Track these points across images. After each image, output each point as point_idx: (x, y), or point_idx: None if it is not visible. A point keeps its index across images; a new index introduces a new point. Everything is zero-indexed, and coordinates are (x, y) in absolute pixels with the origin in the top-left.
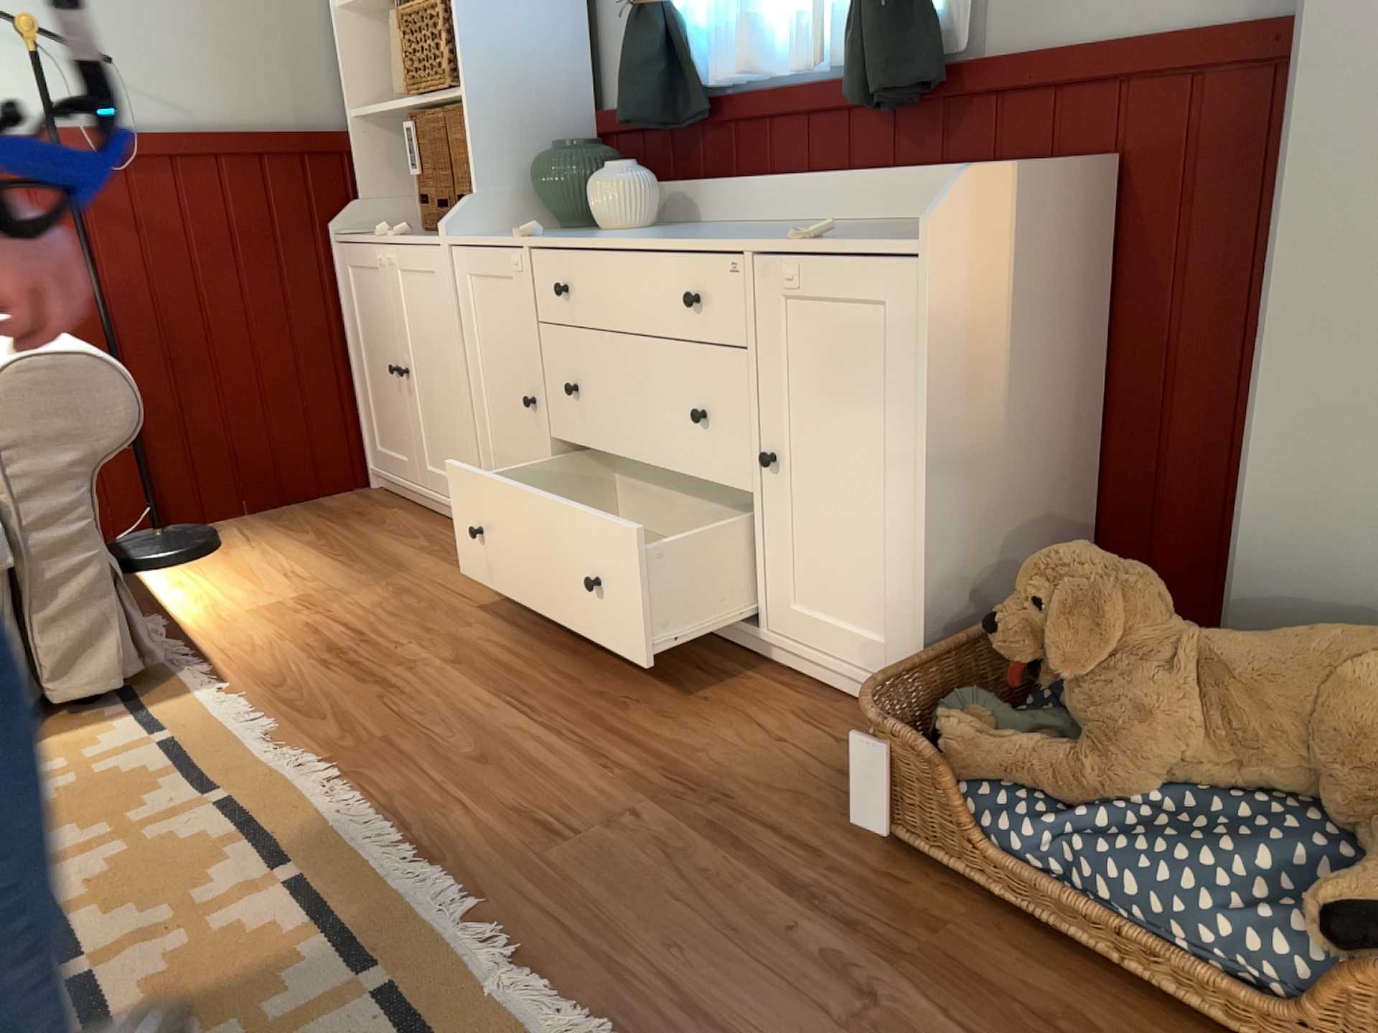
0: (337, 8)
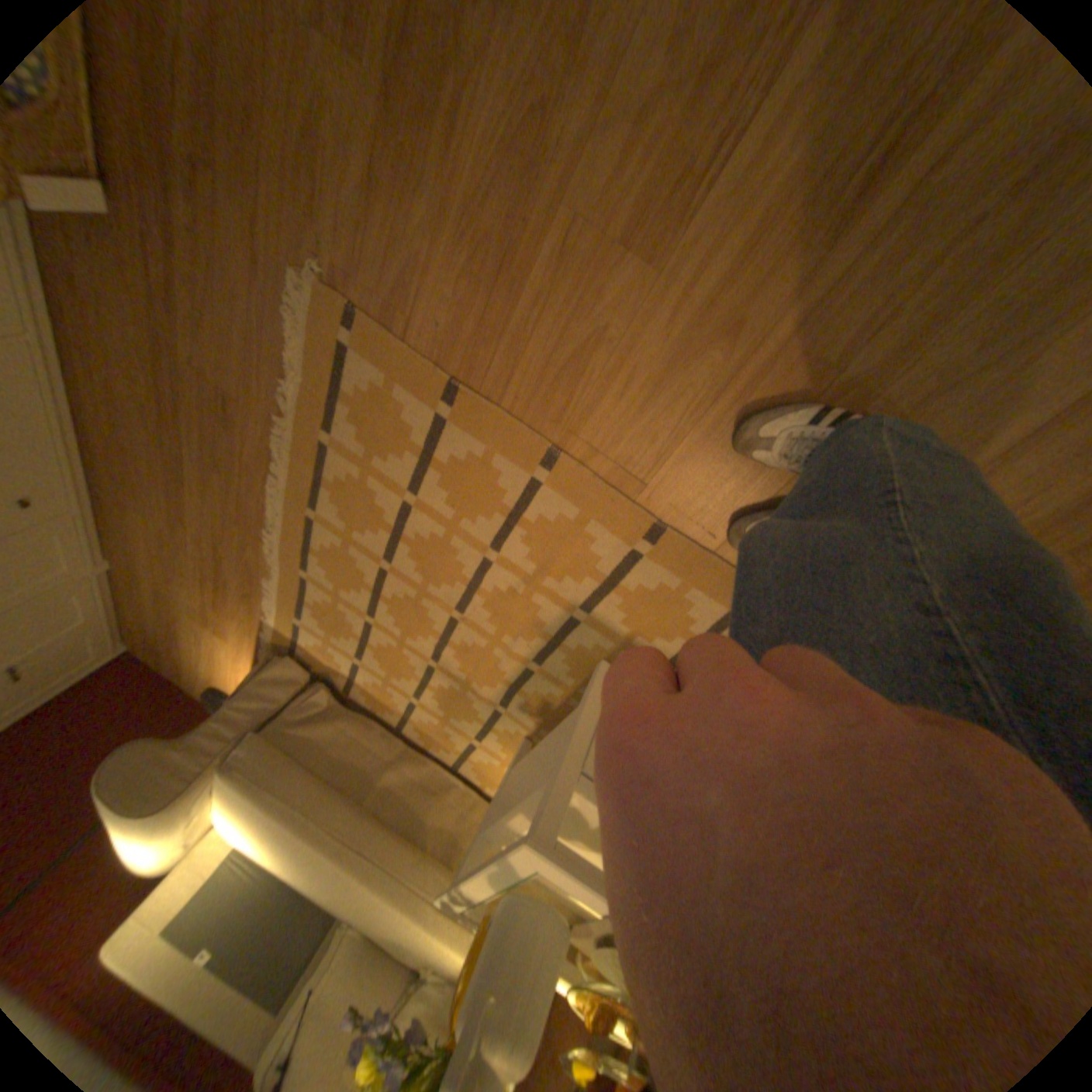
0: None
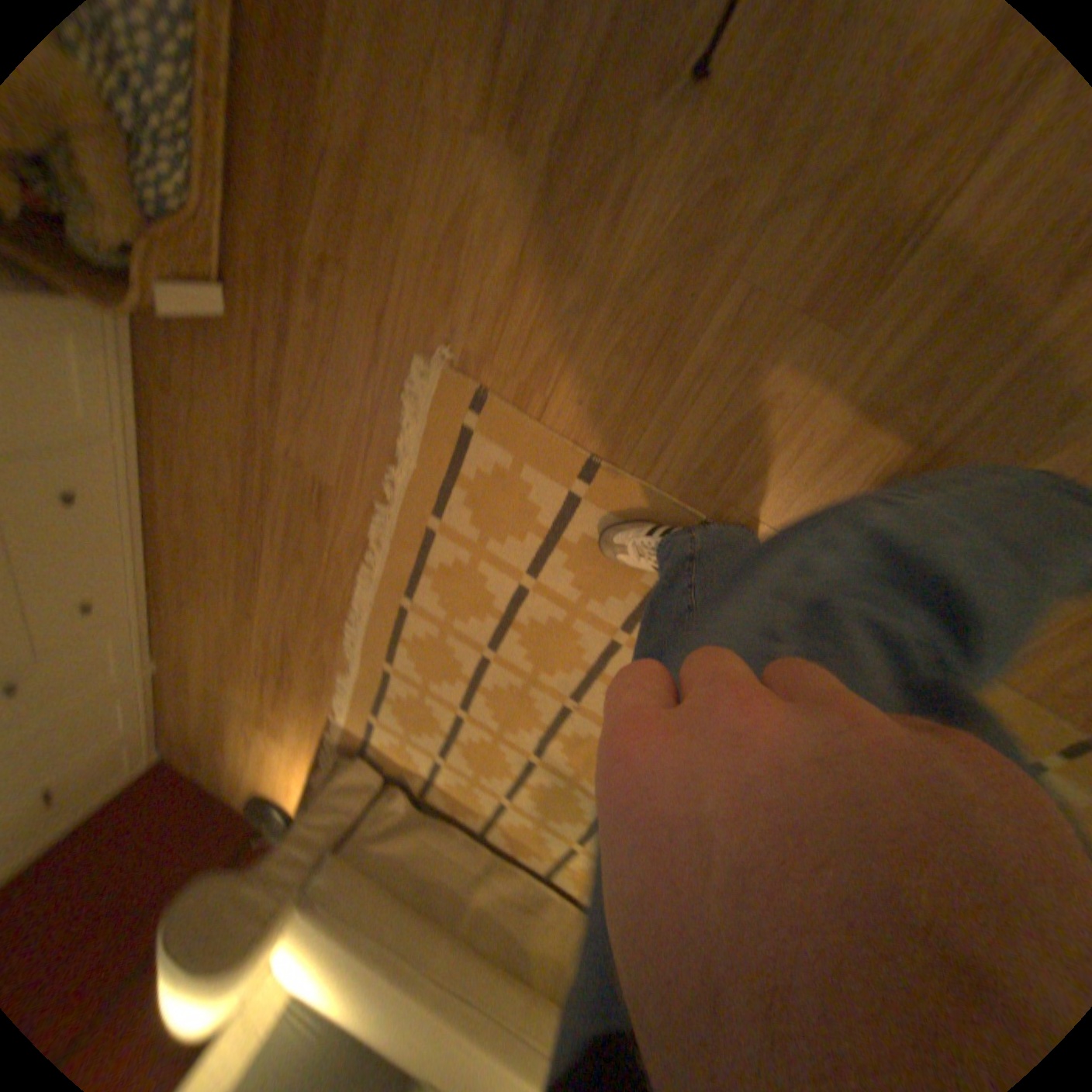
0: None
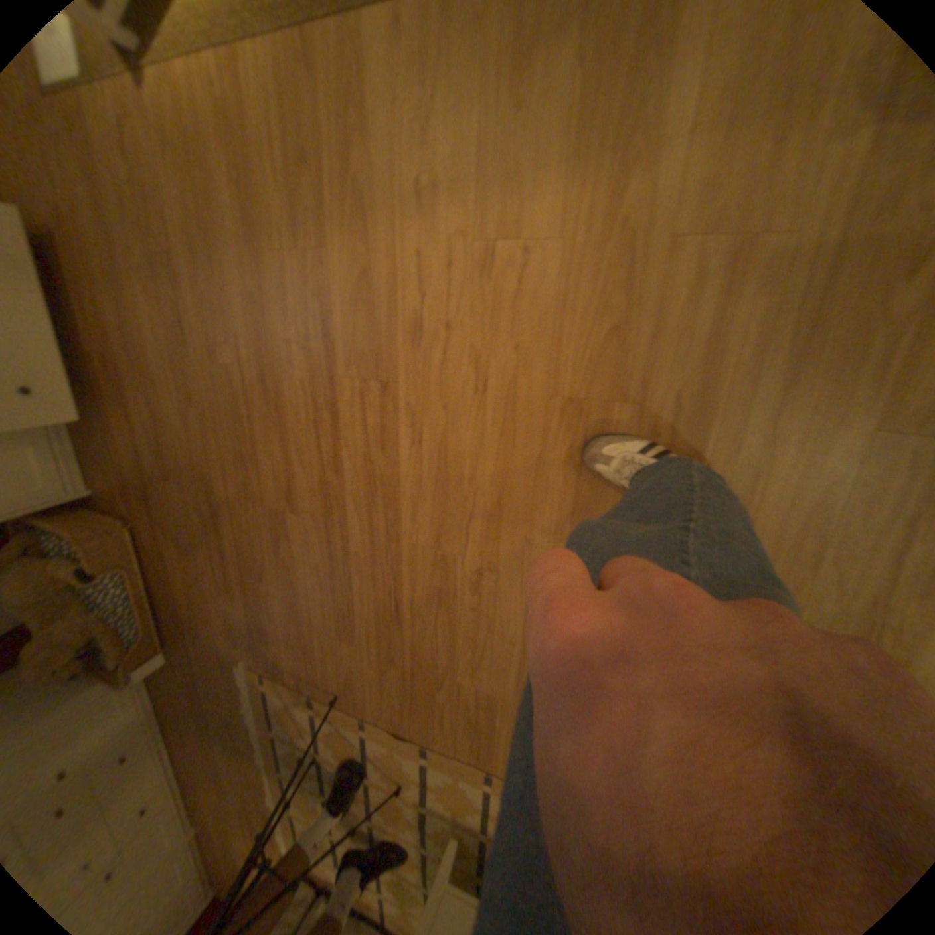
0: None
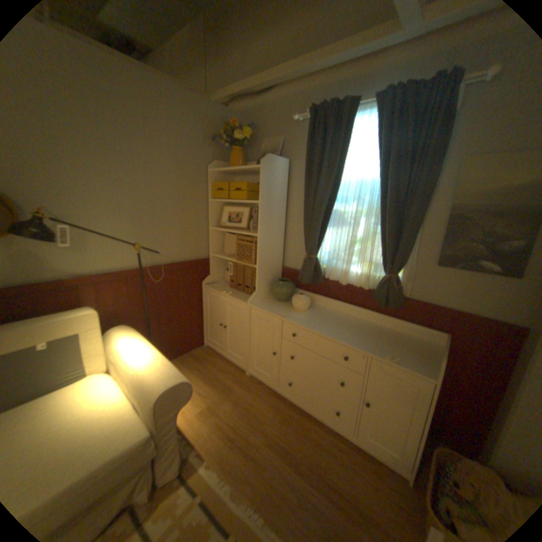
0: (210, 228)
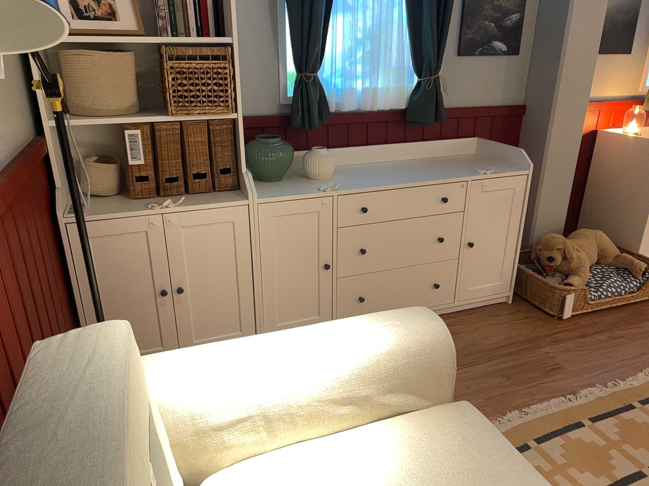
0: None
